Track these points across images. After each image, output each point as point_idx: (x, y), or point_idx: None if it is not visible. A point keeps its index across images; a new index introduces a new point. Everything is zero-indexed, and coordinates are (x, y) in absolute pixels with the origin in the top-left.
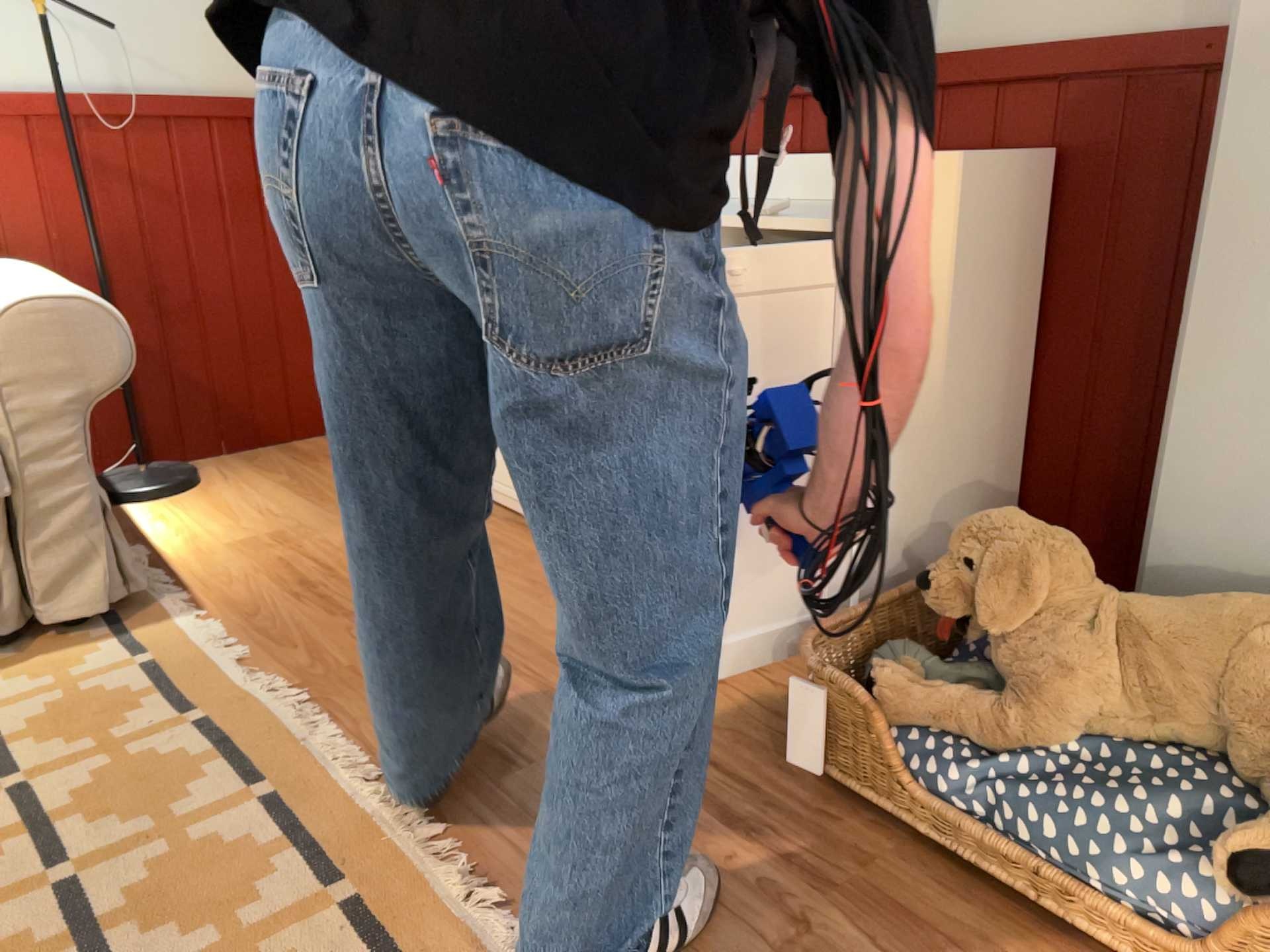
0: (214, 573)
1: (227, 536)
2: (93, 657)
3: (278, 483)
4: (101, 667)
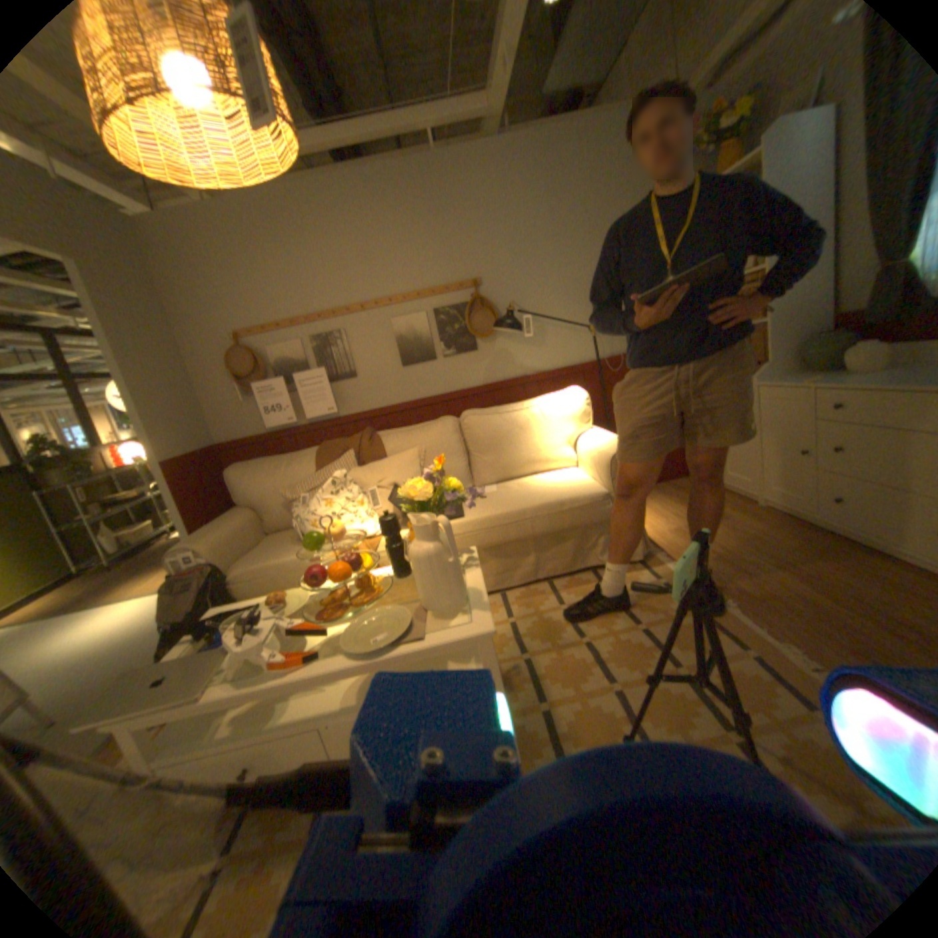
0: (670, 543)
1: (667, 526)
2: (643, 577)
3: (676, 501)
4: (648, 582)
